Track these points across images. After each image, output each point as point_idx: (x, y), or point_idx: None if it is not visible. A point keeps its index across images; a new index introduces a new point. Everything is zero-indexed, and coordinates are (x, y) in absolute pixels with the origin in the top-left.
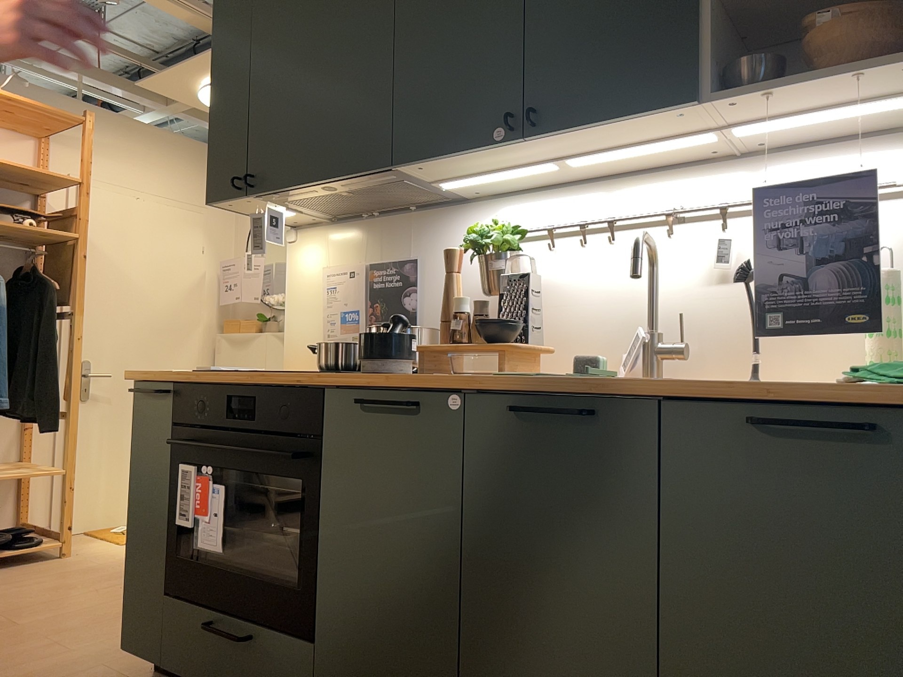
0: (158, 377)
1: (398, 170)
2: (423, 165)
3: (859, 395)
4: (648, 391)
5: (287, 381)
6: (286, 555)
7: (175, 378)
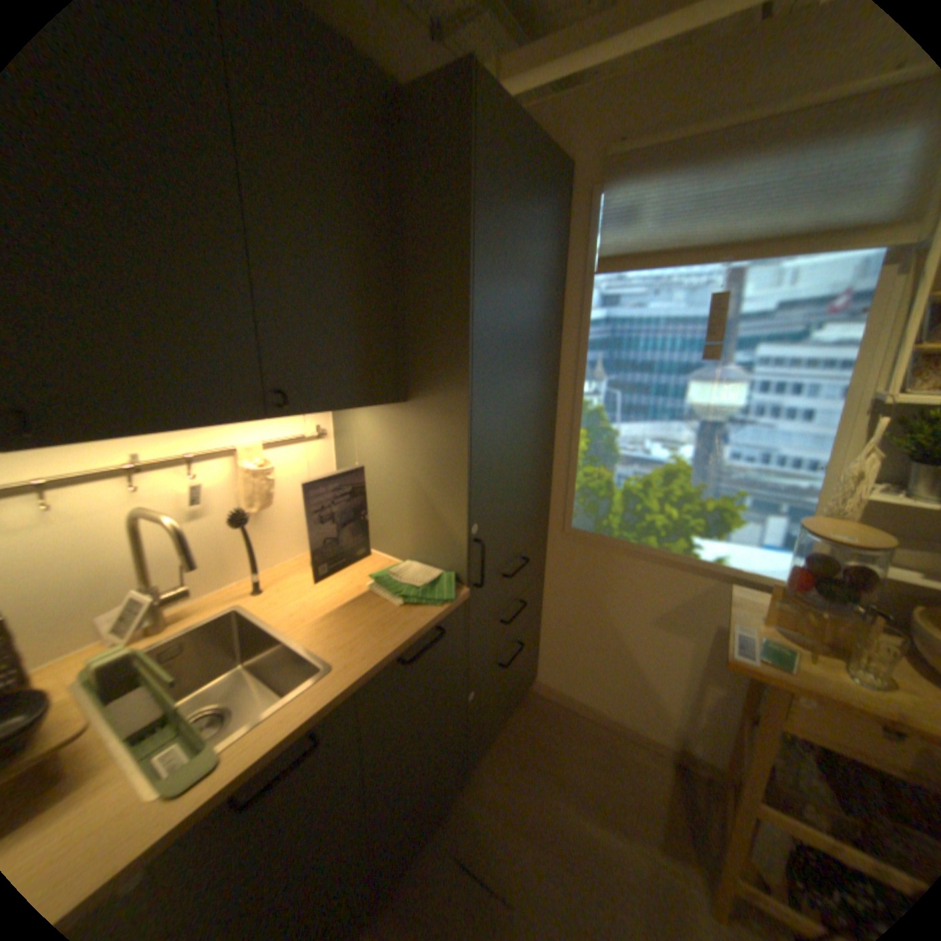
0: None
1: None
2: None
3: (437, 621)
4: (349, 693)
5: None
6: None
7: None
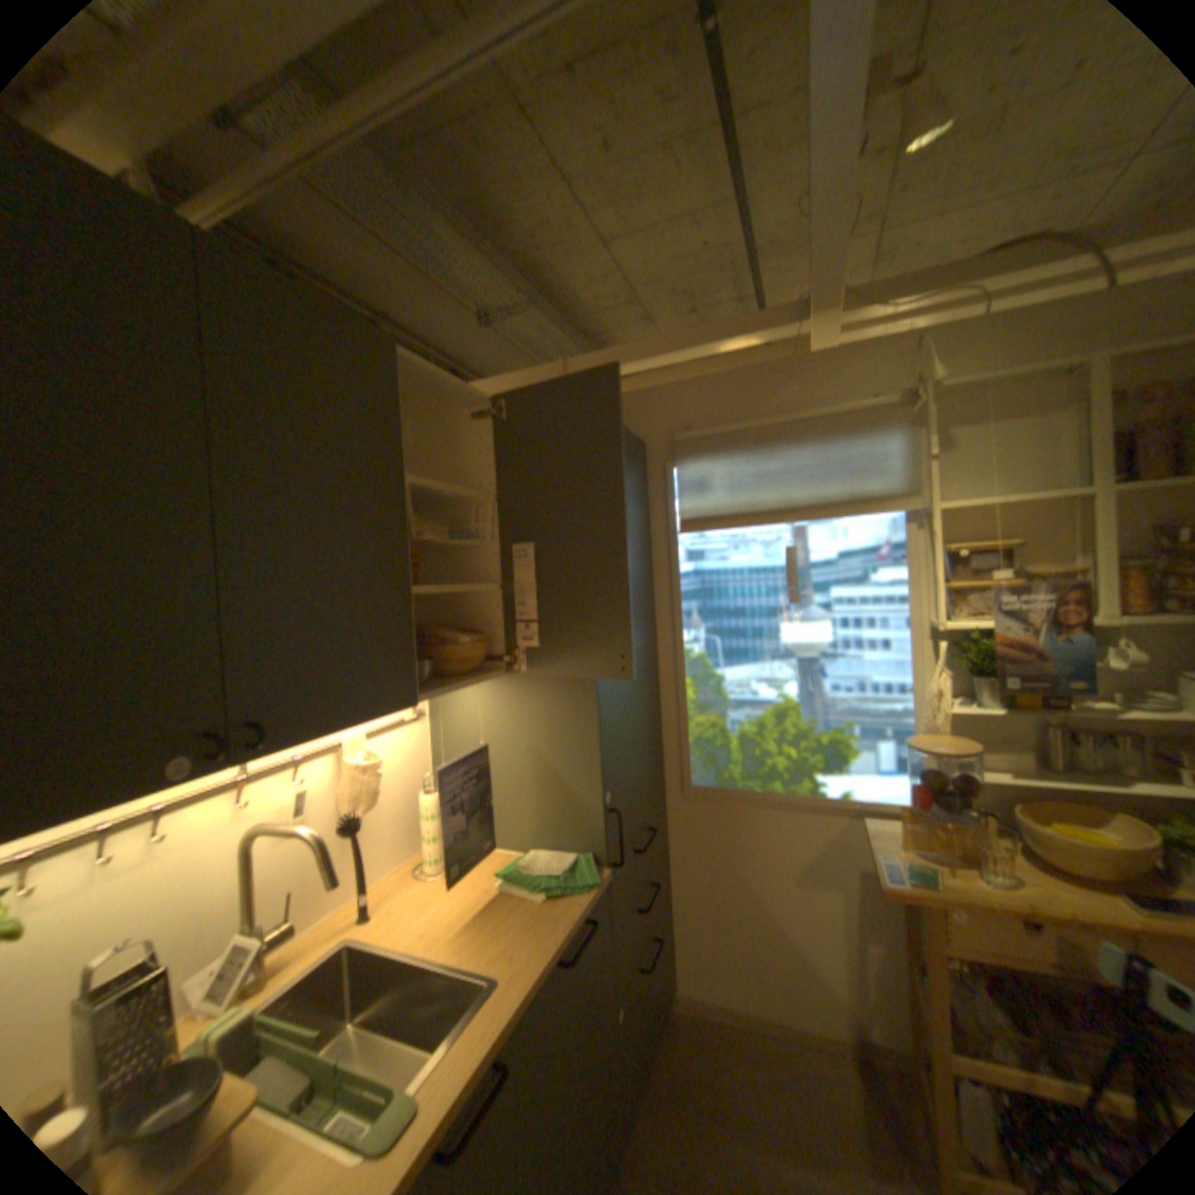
0: None
1: None
2: None
3: (590, 910)
4: (527, 1004)
5: None
6: None
7: None
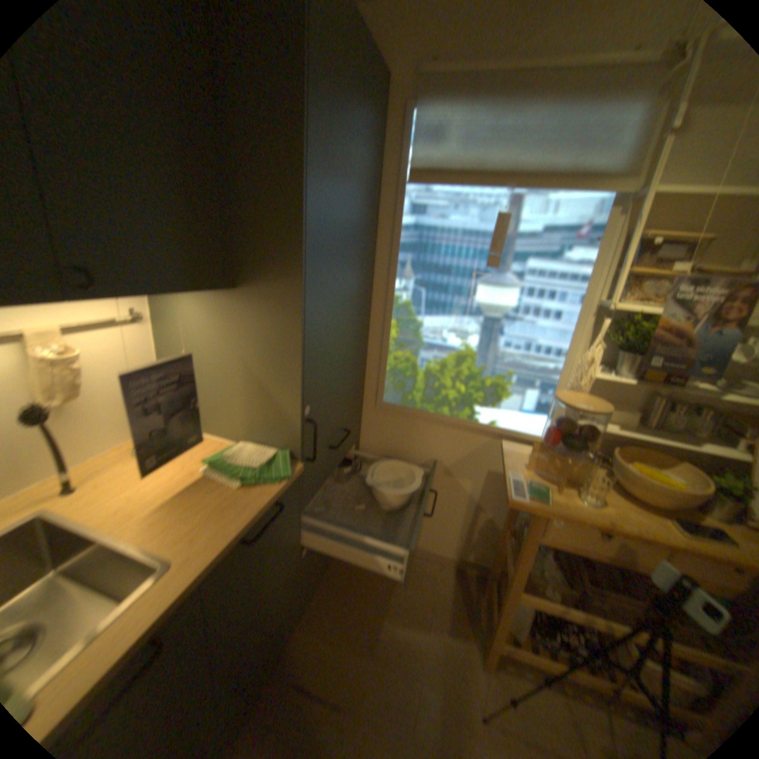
0: None
1: None
2: None
3: (277, 500)
4: (194, 589)
5: None
6: None
7: None
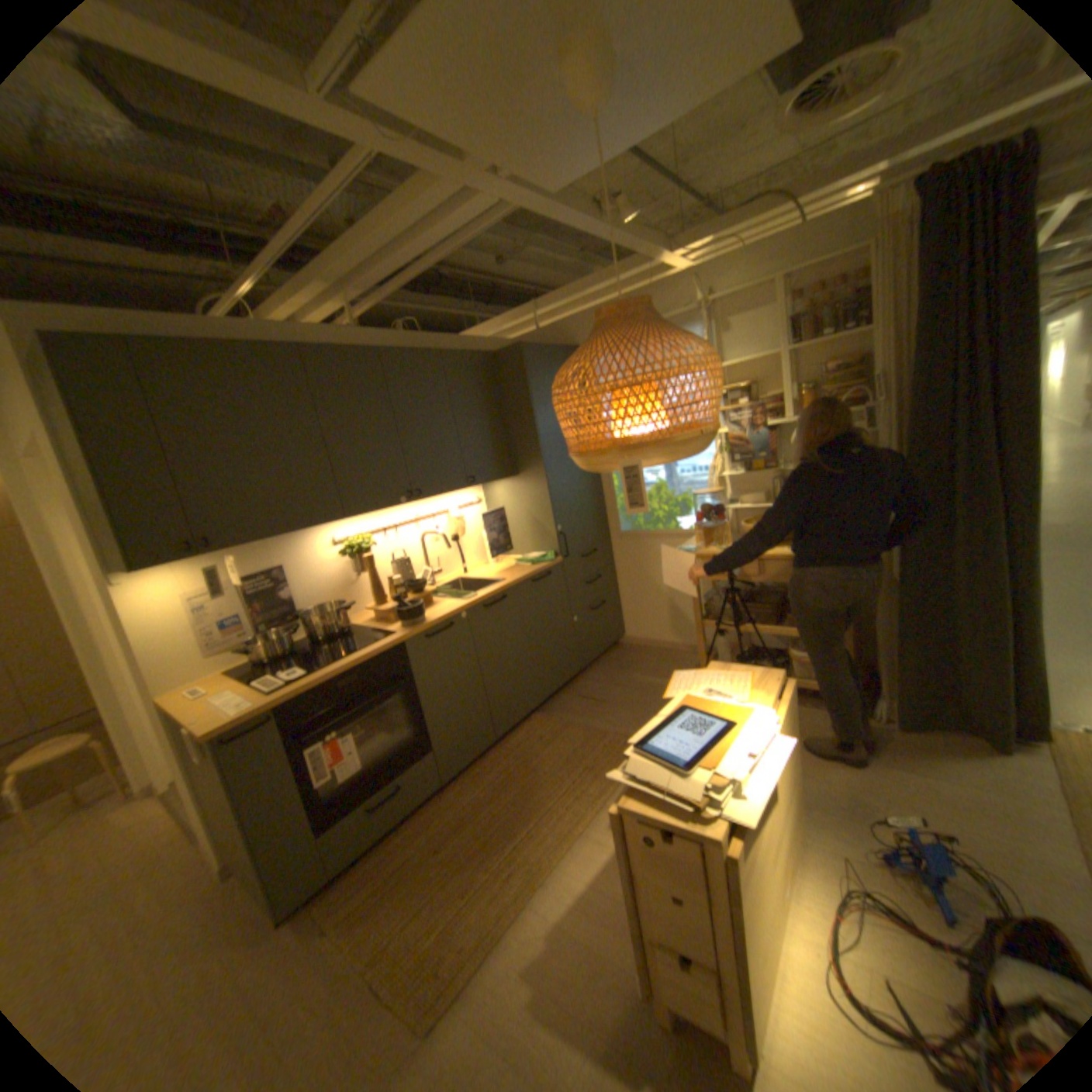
0: (255, 715)
1: (335, 521)
2: (353, 517)
3: (546, 567)
4: (514, 584)
5: (376, 651)
6: (386, 740)
7: (269, 706)
